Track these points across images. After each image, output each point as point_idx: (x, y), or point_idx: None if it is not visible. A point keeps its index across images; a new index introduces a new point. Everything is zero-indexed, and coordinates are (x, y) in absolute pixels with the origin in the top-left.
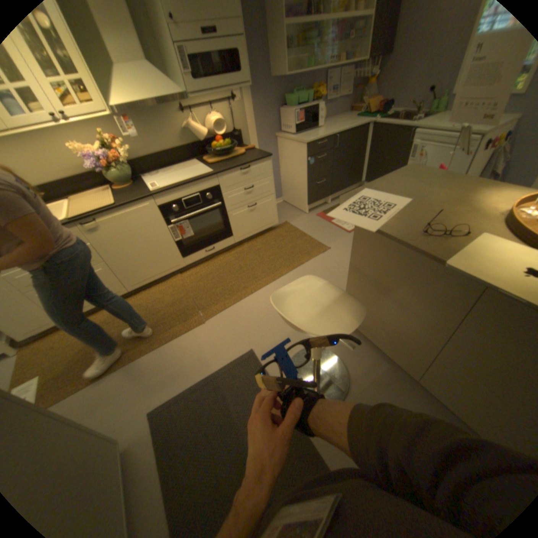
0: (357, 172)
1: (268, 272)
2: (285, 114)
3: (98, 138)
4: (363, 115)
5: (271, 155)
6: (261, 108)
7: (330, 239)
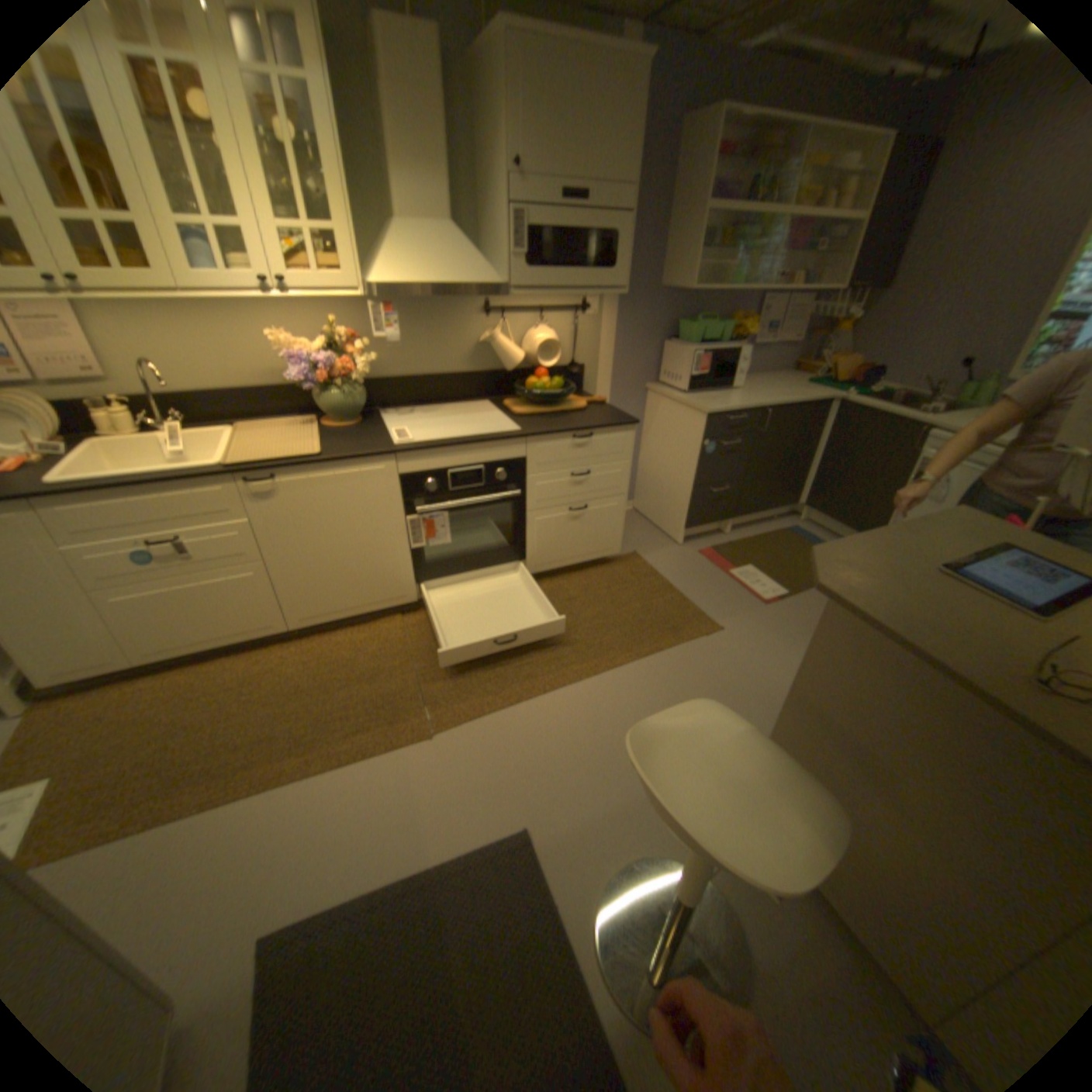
0: (794, 484)
1: (585, 652)
2: (673, 353)
3: (325, 333)
4: (821, 384)
5: (637, 423)
6: (630, 335)
7: (723, 610)
